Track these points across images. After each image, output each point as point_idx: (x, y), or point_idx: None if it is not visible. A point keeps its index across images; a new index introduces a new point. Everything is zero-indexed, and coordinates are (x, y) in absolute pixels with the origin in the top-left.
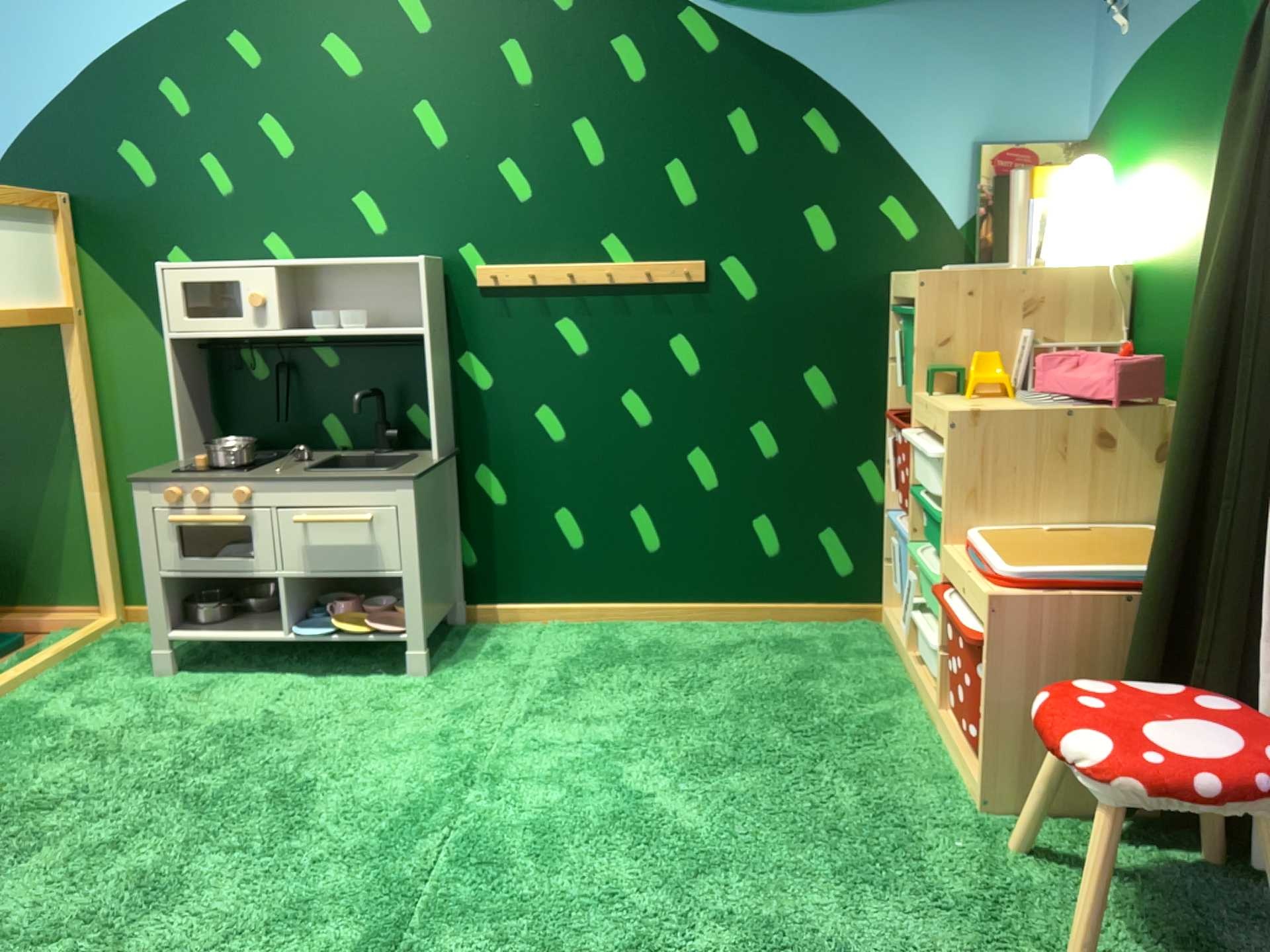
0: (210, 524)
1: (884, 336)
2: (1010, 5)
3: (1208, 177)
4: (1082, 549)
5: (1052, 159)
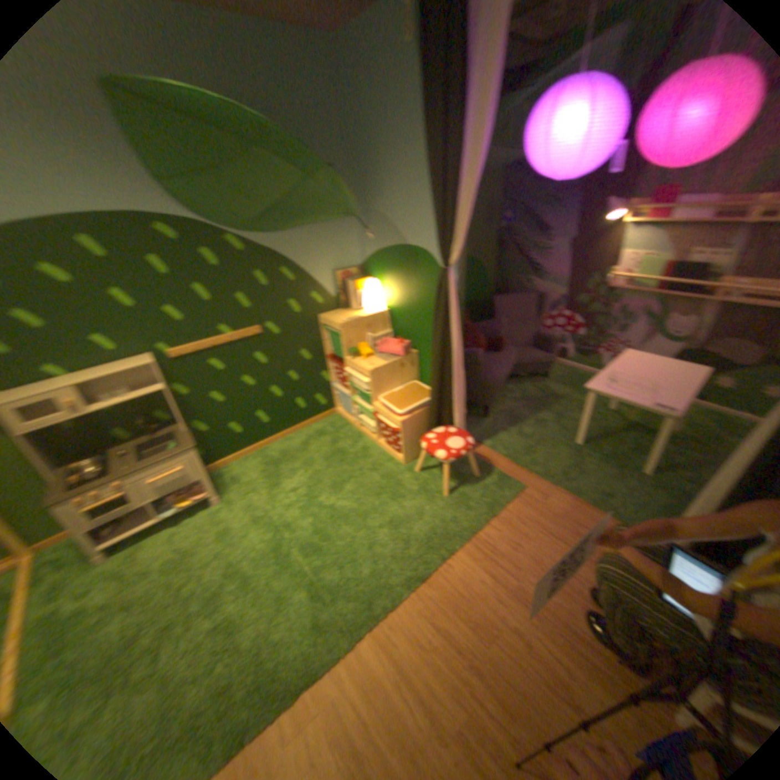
0: (102, 505)
1: (321, 337)
2: (333, 225)
3: (409, 294)
4: (405, 397)
5: (353, 272)
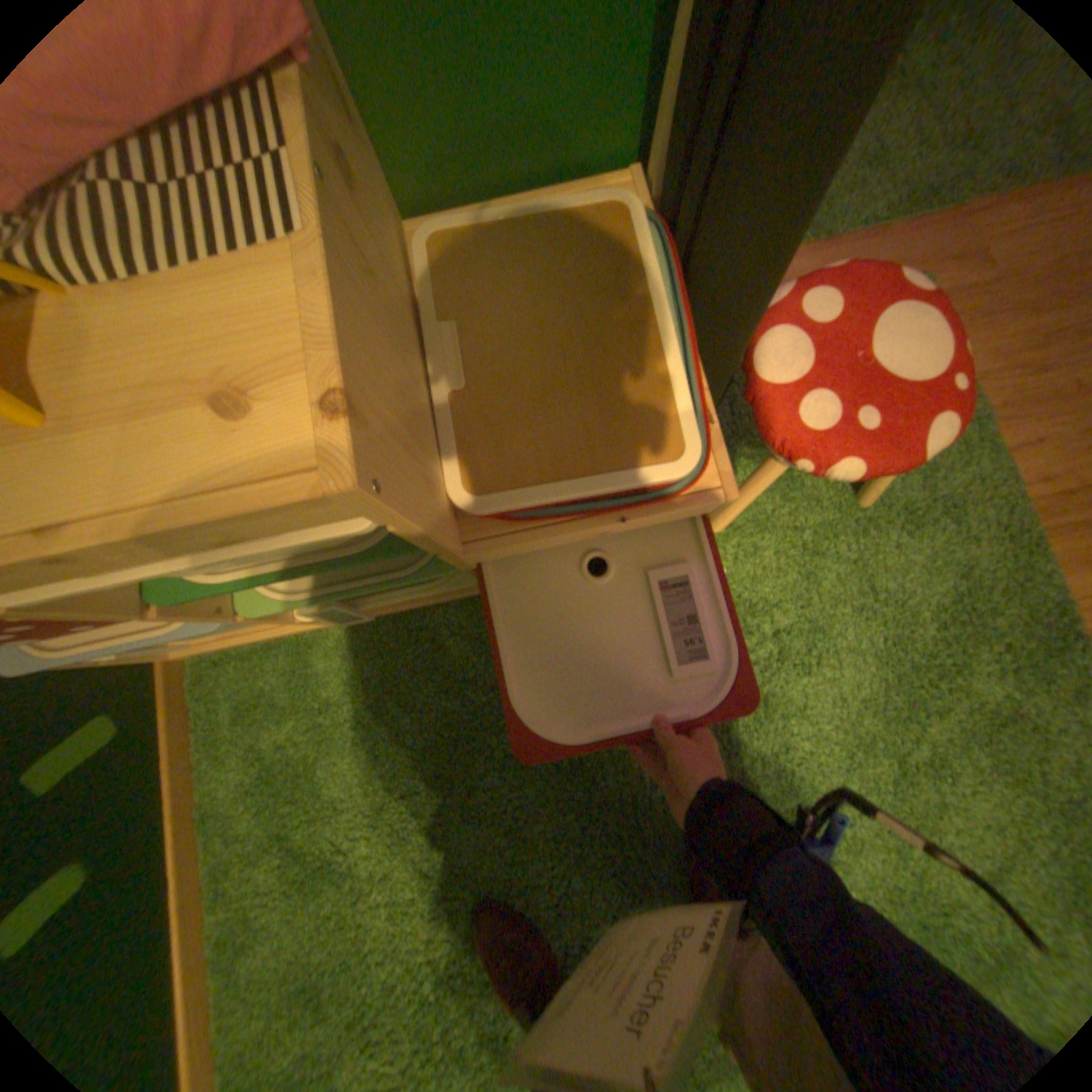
0: None
1: None
2: None
3: None
4: (554, 345)
5: None
